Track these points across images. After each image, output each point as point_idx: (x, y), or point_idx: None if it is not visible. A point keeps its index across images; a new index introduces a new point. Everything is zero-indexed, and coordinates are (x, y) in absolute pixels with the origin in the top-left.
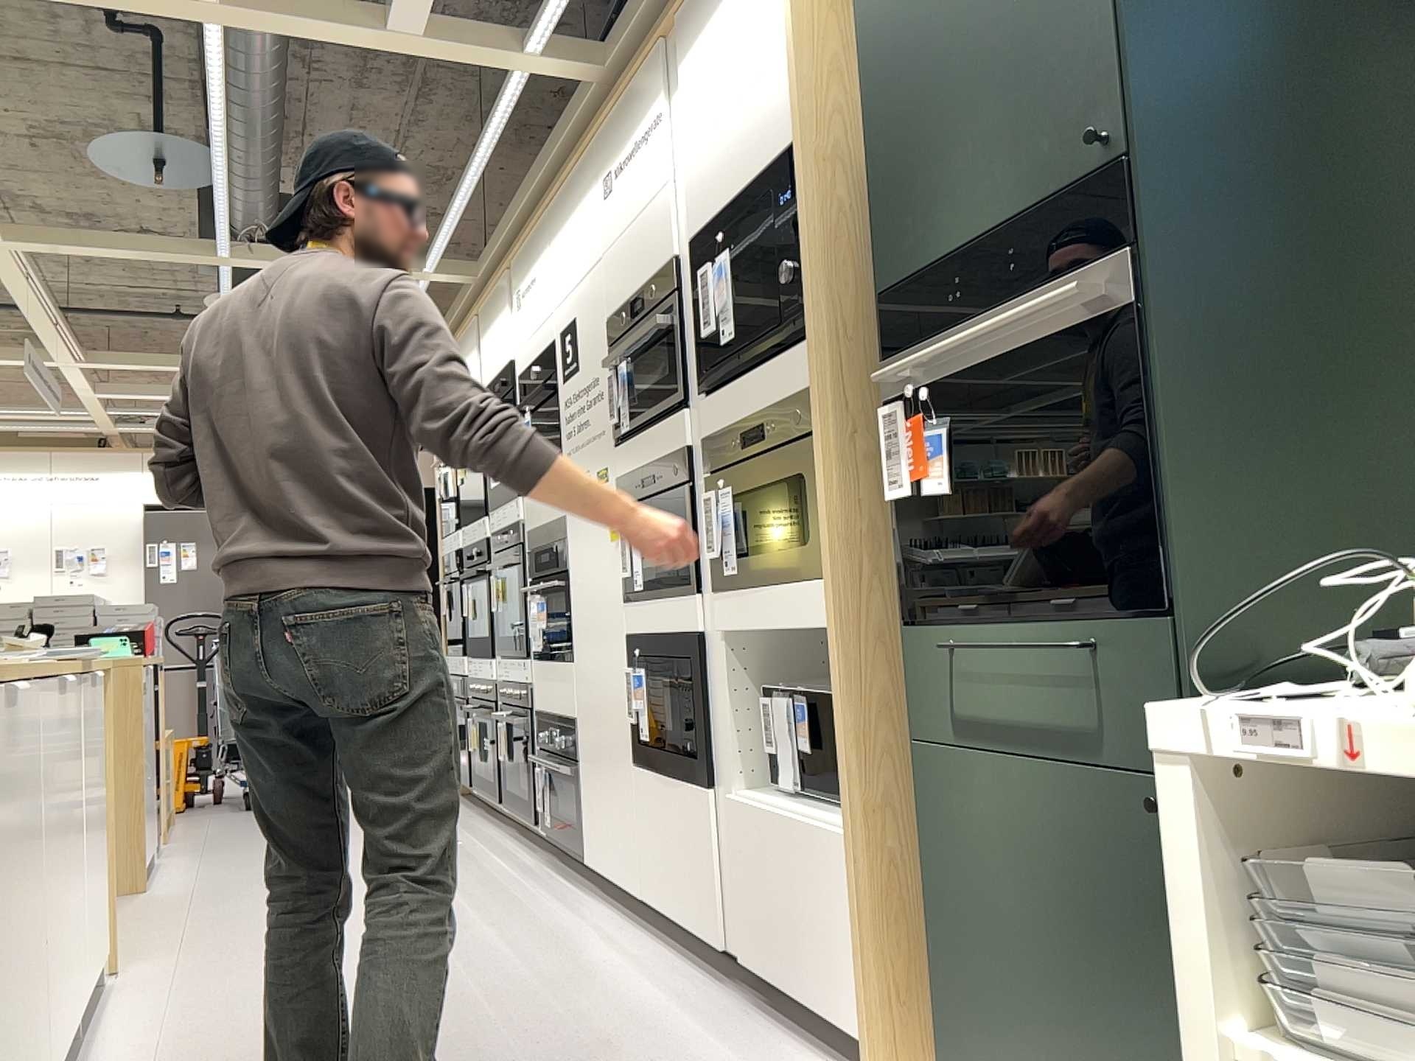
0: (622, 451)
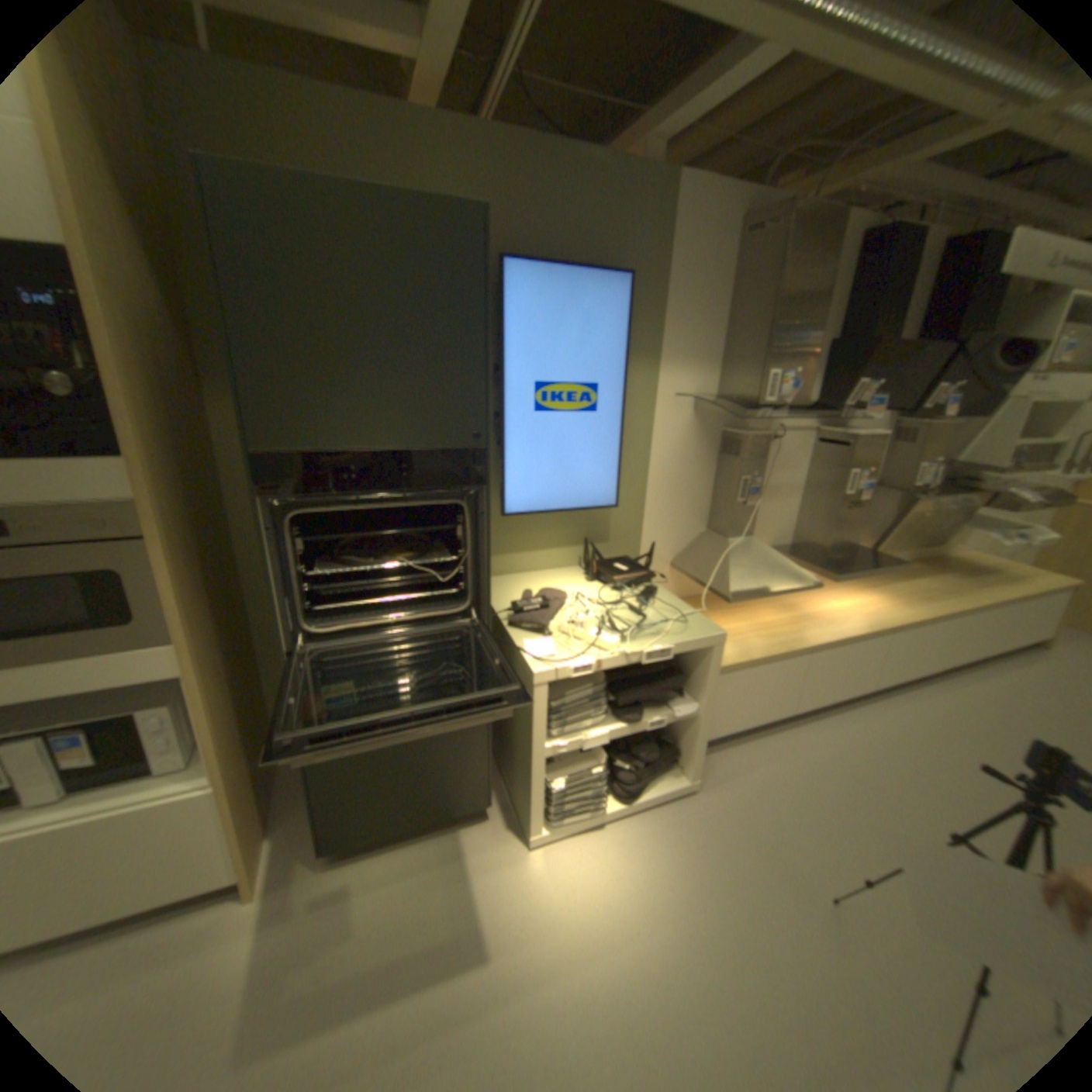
0: None
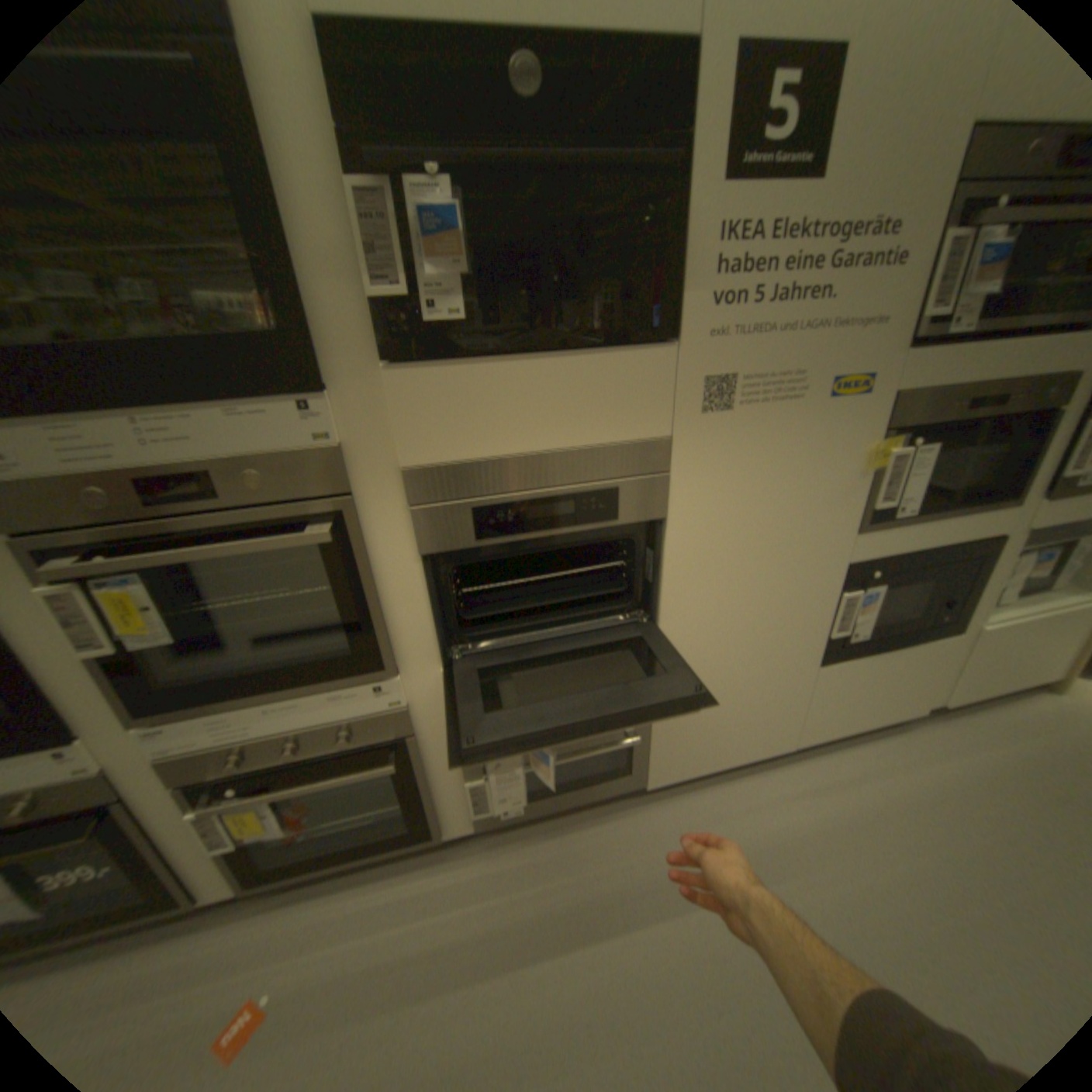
0: (935, 356)
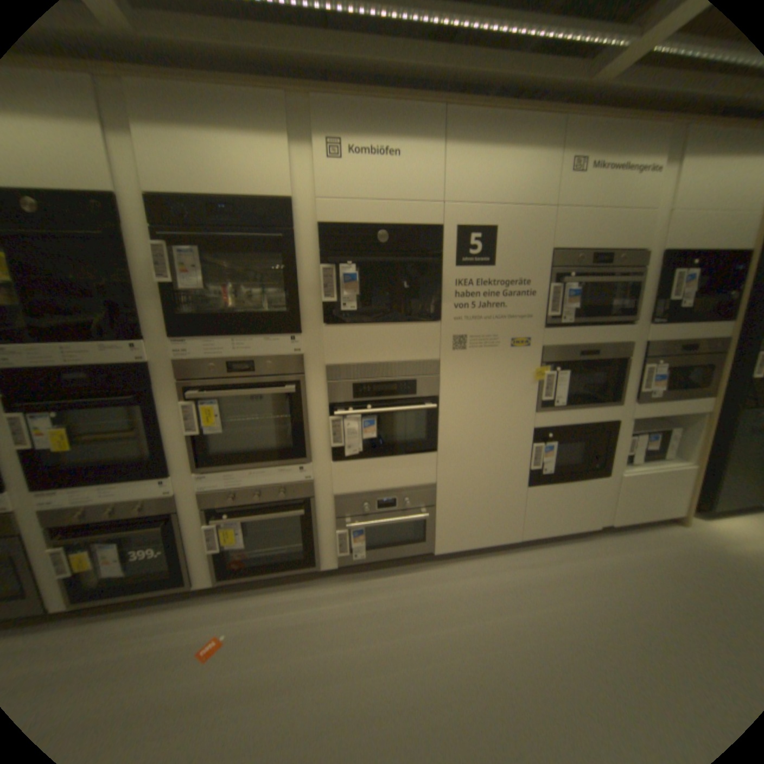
0: (557, 332)
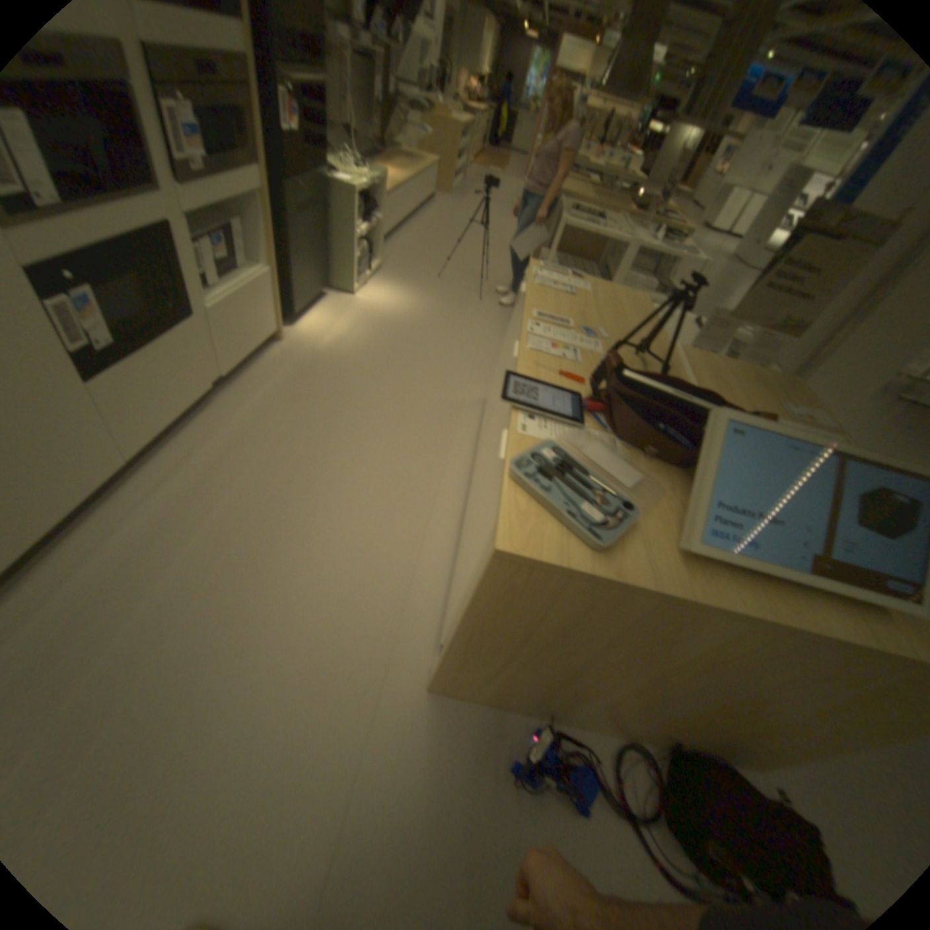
0: None
